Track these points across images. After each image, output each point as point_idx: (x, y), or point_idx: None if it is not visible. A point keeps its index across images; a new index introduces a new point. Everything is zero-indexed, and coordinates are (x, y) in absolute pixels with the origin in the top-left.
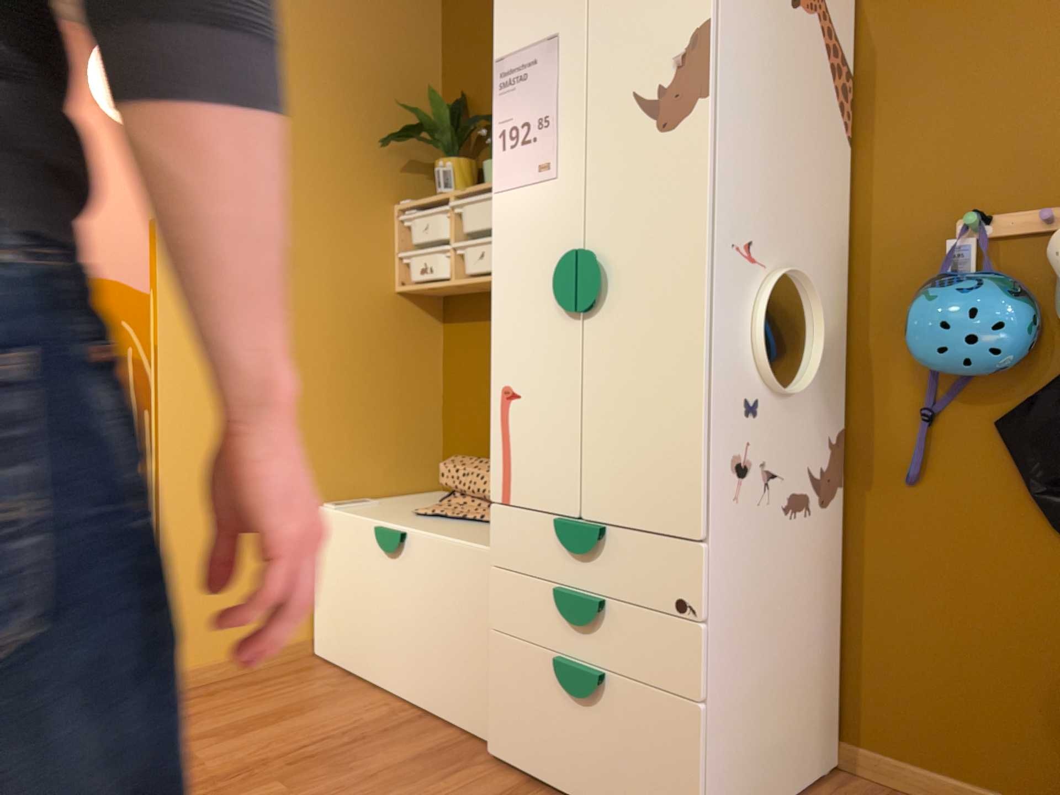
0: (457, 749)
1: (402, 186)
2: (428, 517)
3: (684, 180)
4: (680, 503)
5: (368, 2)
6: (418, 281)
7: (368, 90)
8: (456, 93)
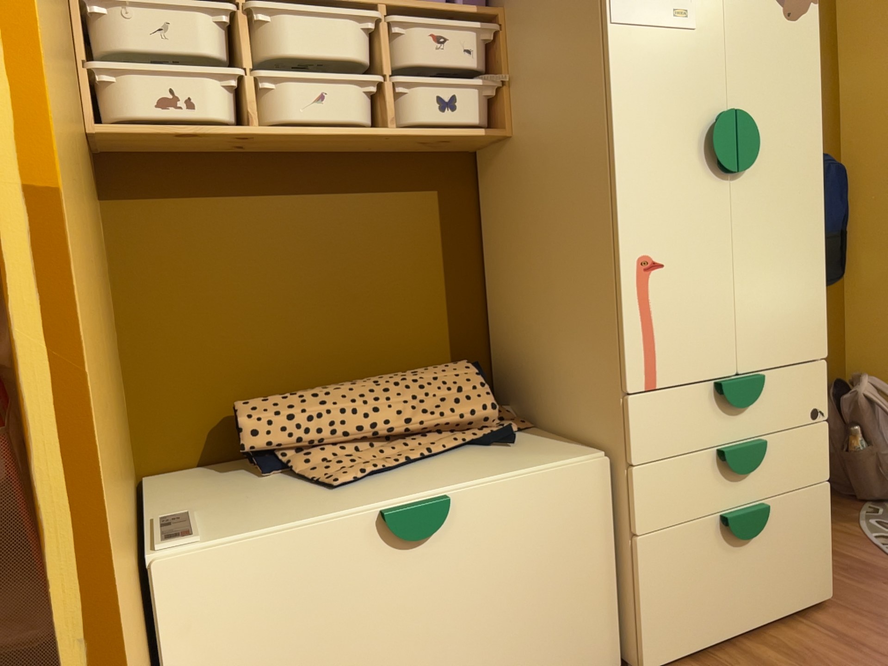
0: None
1: None
2: (367, 481)
3: (805, 67)
4: (813, 331)
5: None
6: (159, 123)
7: None
8: None
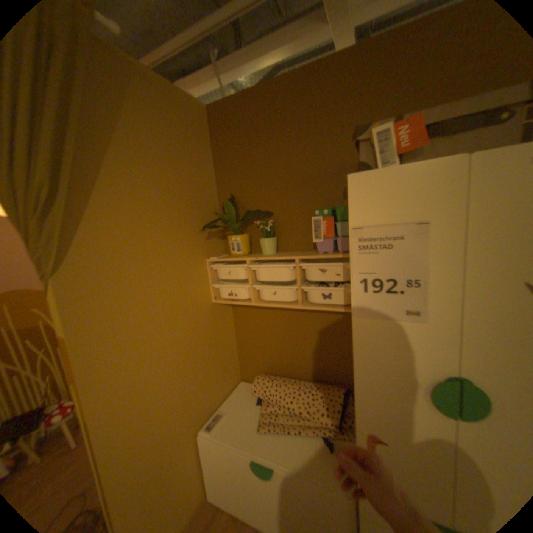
0: None
1: (208, 247)
2: (268, 434)
3: None
4: None
5: (176, 145)
6: (228, 299)
7: (185, 199)
8: (226, 193)
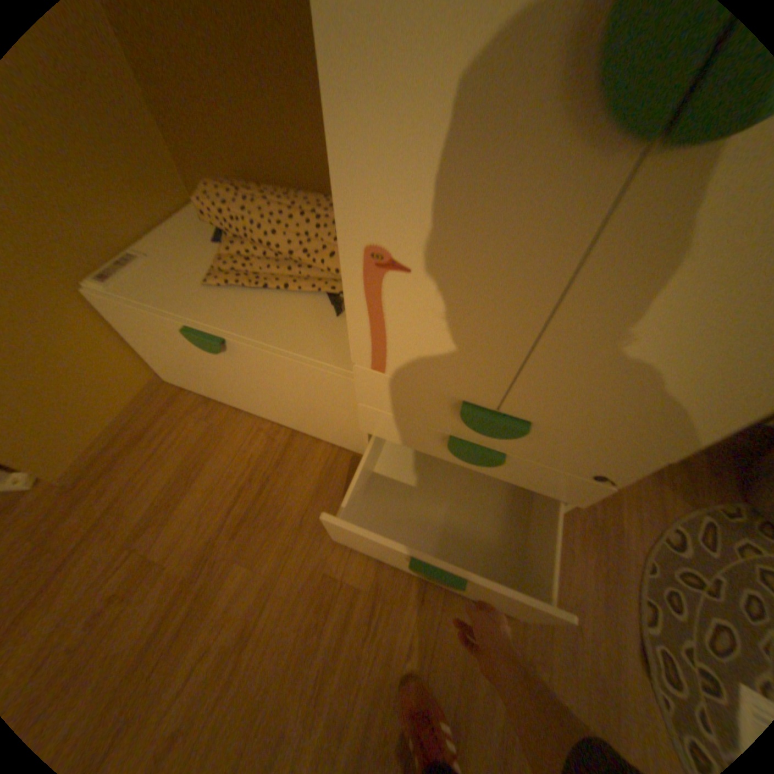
0: (338, 464)
1: None
2: (226, 289)
3: None
4: (665, 437)
5: None
6: None
7: None
8: None
